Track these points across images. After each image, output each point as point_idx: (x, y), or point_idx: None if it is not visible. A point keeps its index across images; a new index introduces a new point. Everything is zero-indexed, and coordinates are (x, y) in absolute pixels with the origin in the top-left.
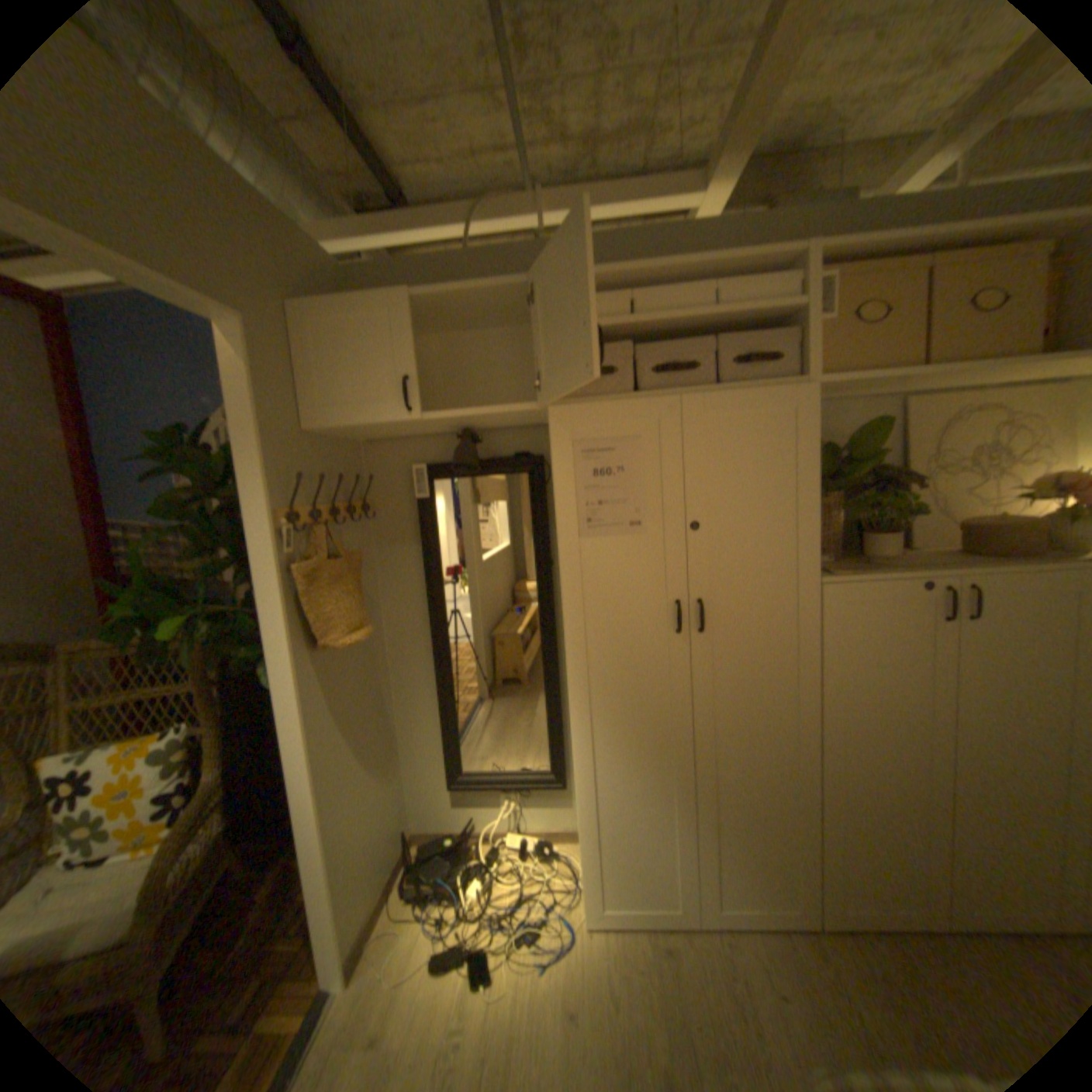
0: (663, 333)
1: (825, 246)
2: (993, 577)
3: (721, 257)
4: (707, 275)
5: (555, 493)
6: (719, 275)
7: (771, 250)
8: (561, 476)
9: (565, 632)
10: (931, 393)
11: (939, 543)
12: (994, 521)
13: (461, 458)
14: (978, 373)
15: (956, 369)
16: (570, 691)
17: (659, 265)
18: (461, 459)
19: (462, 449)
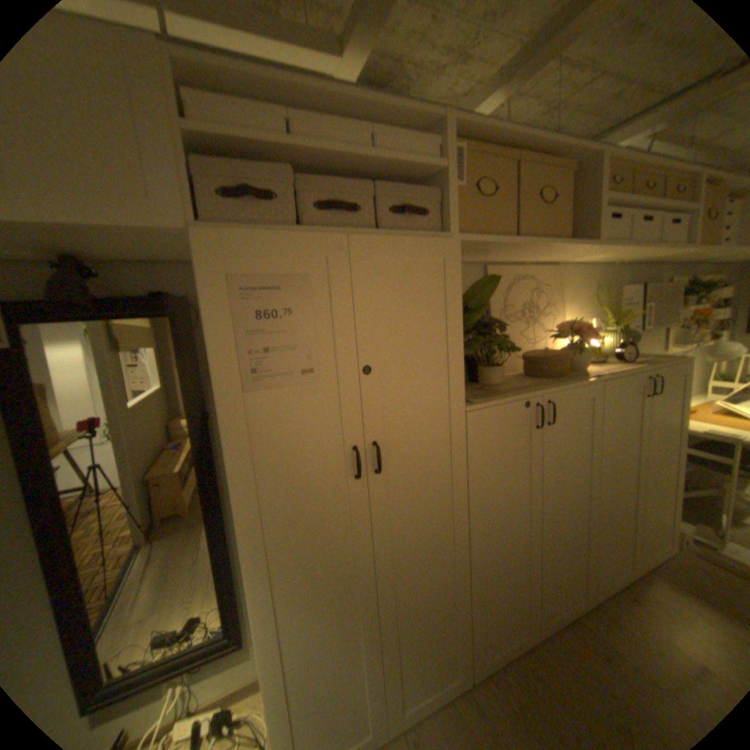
0: (319, 172)
1: (458, 116)
2: (558, 393)
3: (377, 98)
4: (360, 120)
5: (207, 338)
6: (370, 124)
7: (419, 105)
8: (213, 316)
9: (233, 504)
10: (500, 264)
11: (508, 369)
12: (543, 353)
13: (65, 294)
14: (540, 248)
15: (536, 241)
16: (244, 570)
17: (316, 85)
18: (65, 295)
19: (64, 282)
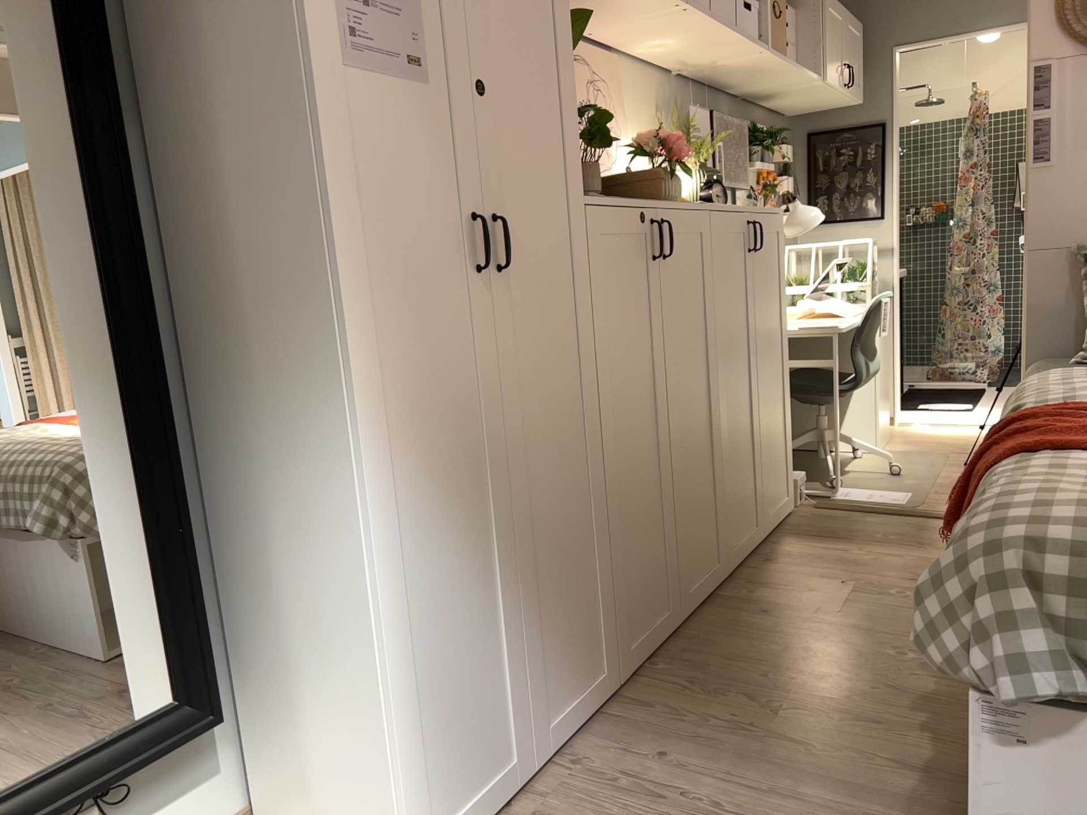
0: None
1: None
2: (669, 210)
3: None
4: None
5: None
6: None
7: None
8: None
9: (331, 265)
10: None
11: None
12: (626, 171)
13: None
14: None
15: None
16: (347, 397)
17: None
18: None
19: None
